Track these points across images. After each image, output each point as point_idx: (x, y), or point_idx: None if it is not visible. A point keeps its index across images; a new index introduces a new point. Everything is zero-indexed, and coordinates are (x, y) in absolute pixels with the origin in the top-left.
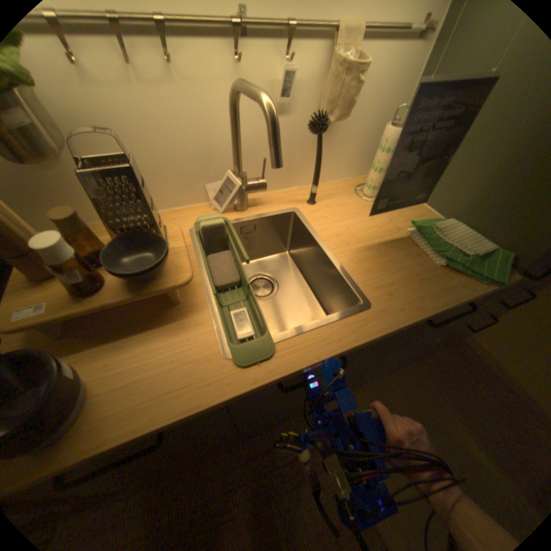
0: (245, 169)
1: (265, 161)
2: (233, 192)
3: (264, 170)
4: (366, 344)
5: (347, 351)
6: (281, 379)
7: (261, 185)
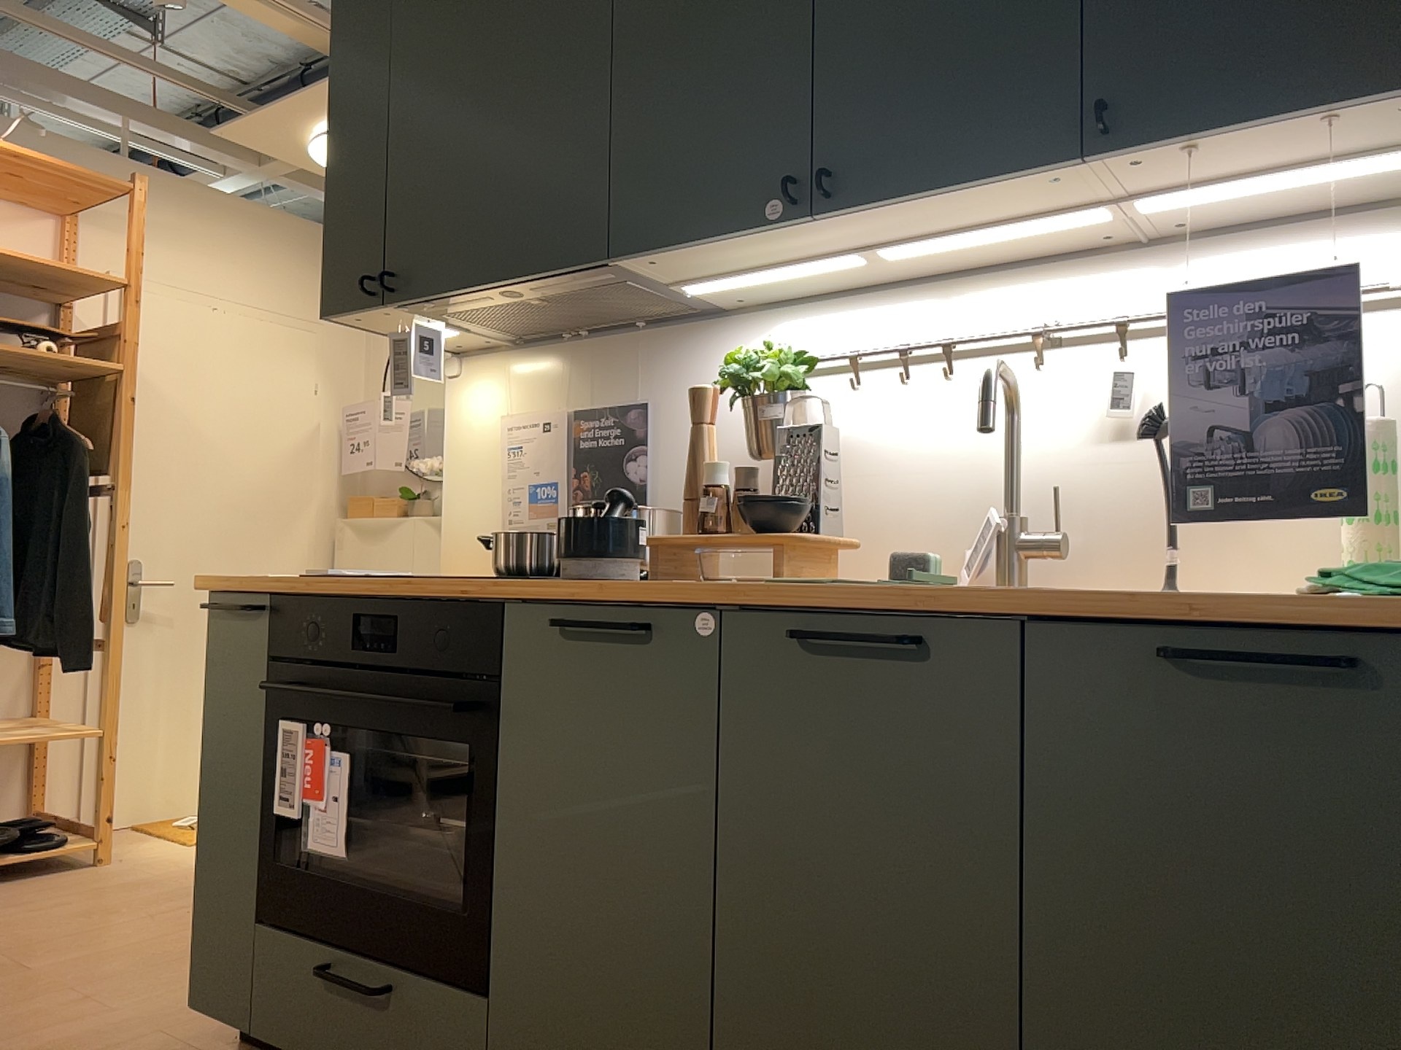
0: (1032, 516)
1: (1056, 490)
2: (992, 542)
3: (1057, 510)
4: (959, 603)
5: (917, 601)
6: (799, 598)
7: (1058, 547)
